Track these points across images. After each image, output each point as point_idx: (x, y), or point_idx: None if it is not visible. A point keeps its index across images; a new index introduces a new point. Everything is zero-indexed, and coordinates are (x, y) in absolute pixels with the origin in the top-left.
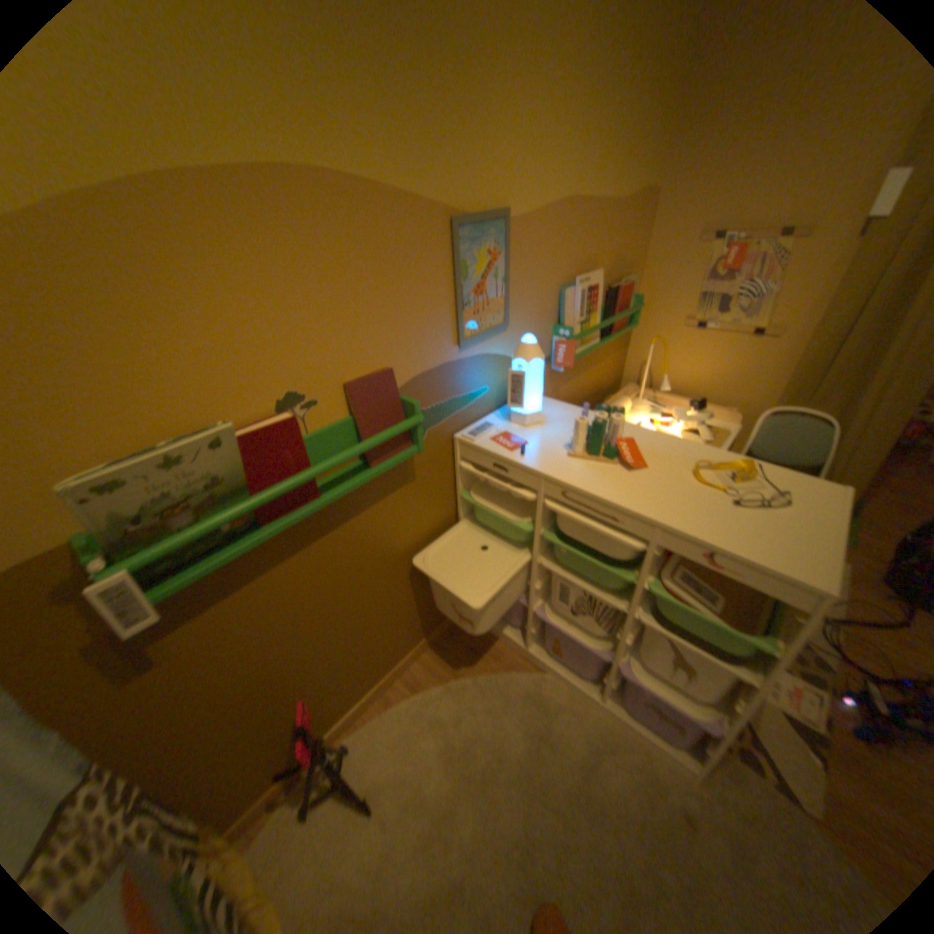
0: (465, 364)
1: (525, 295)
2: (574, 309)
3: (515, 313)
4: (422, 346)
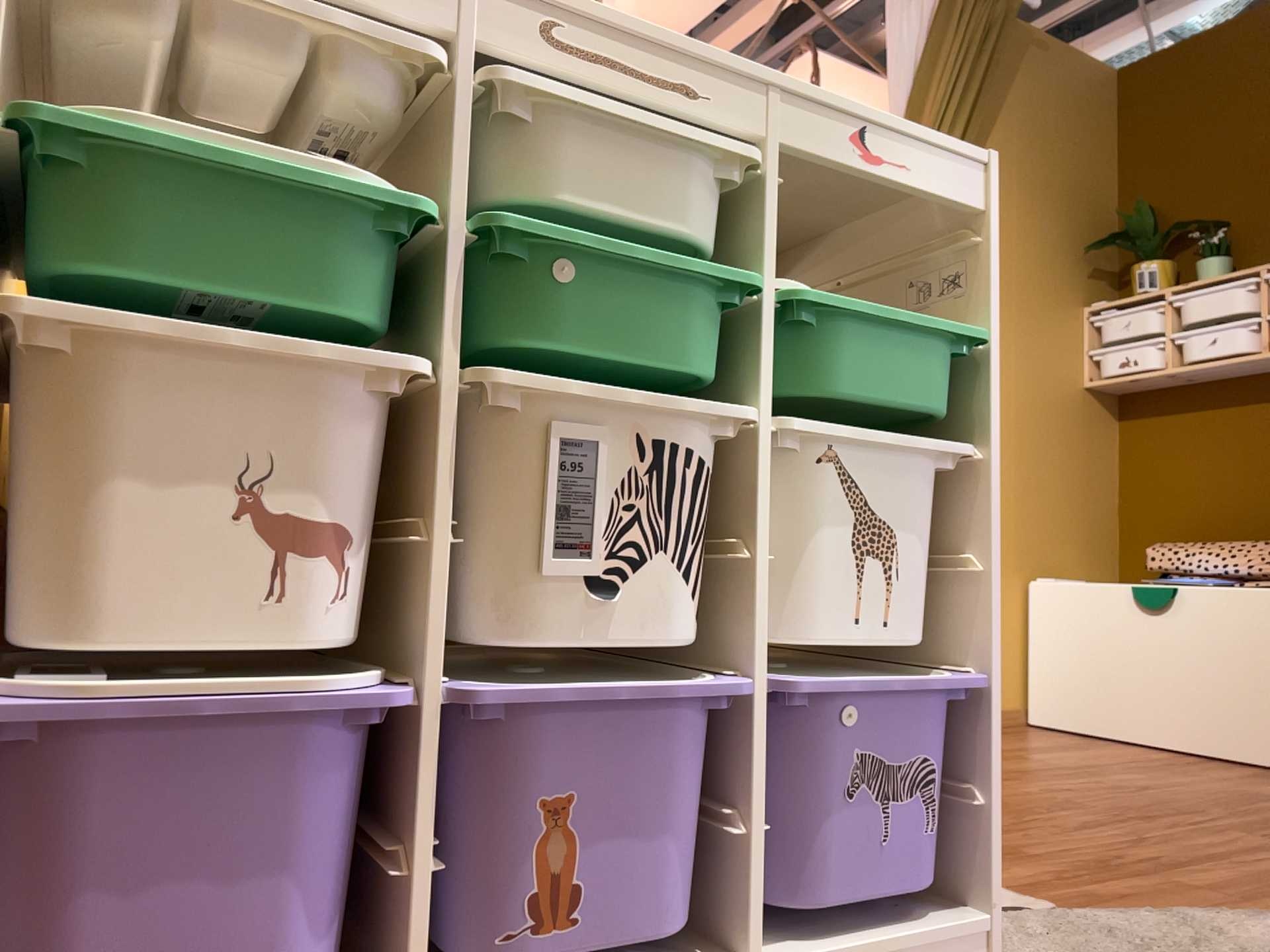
0: None
1: None
2: None
3: None
4: None
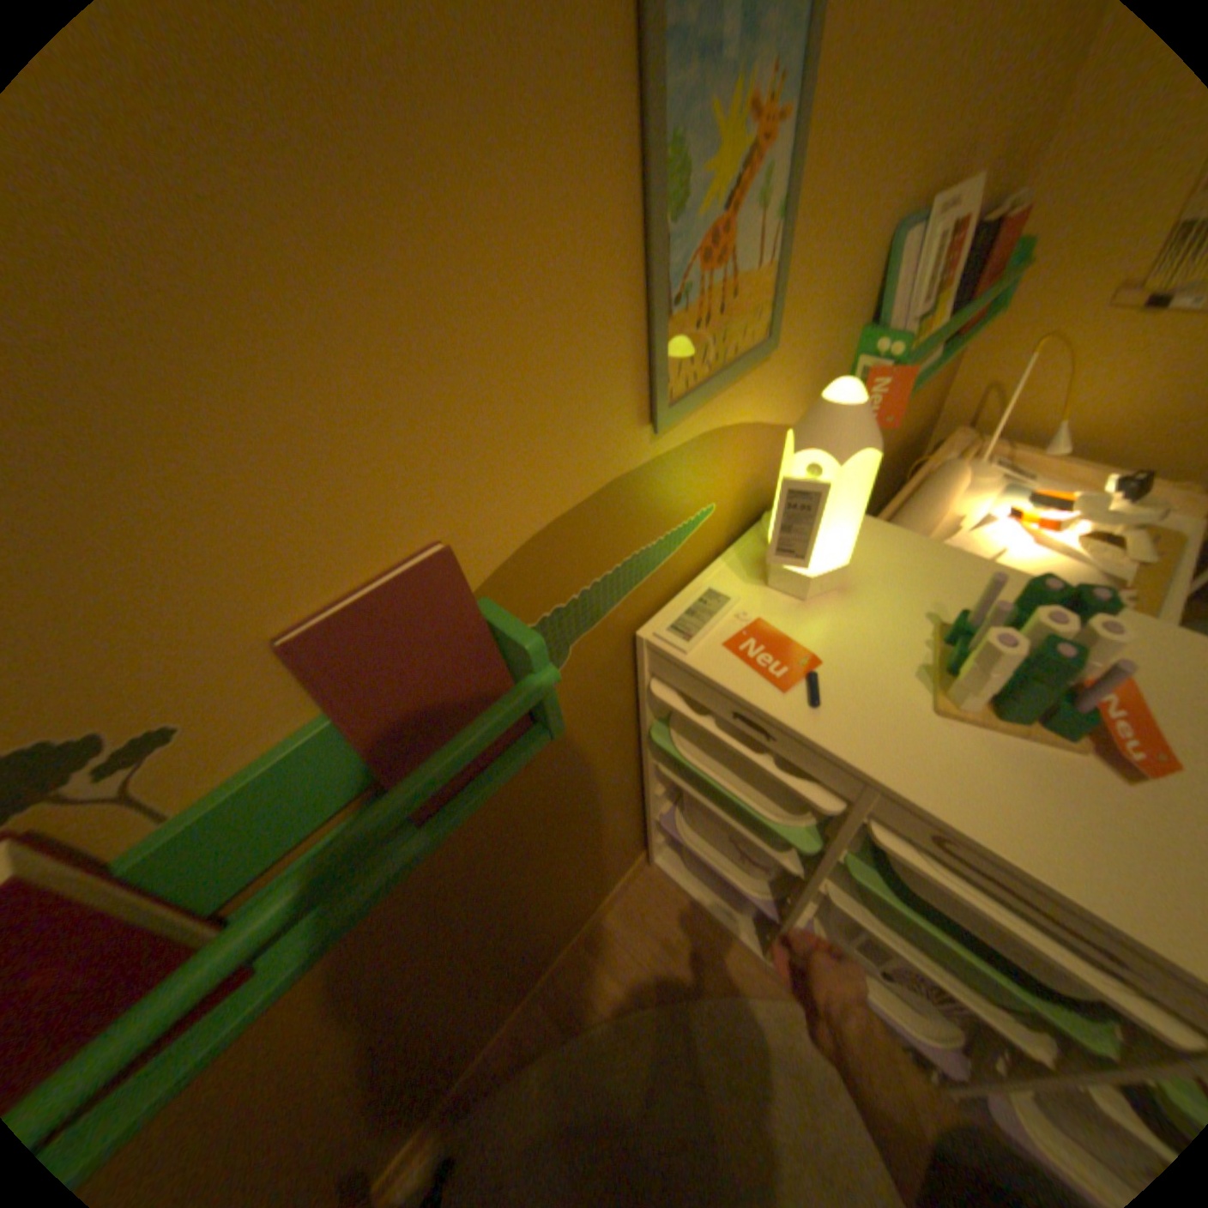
0: (669, 463)
1: (825, 248)
2: (916, 279)
3: (796, 305)
4: (546, 446)
